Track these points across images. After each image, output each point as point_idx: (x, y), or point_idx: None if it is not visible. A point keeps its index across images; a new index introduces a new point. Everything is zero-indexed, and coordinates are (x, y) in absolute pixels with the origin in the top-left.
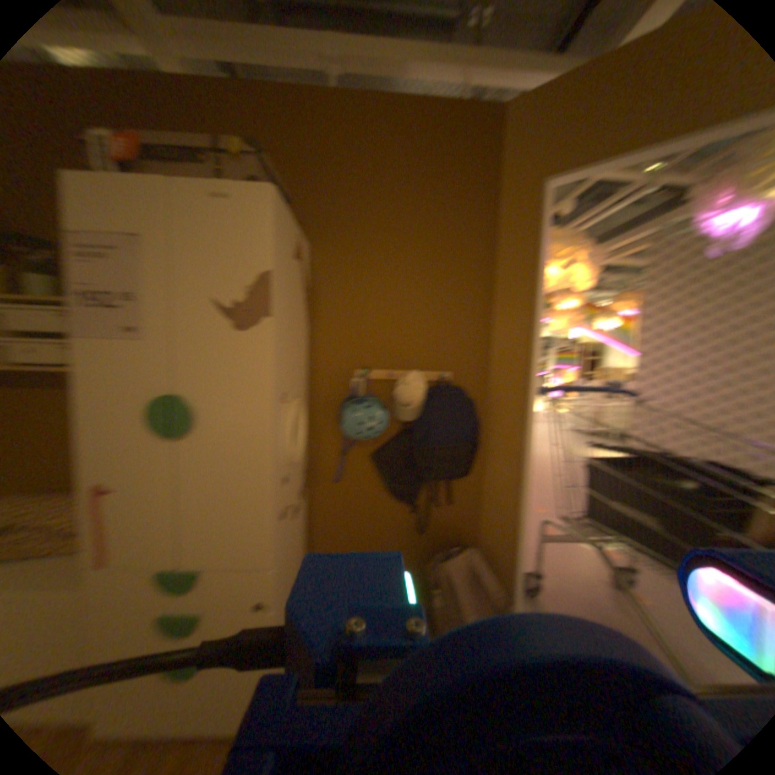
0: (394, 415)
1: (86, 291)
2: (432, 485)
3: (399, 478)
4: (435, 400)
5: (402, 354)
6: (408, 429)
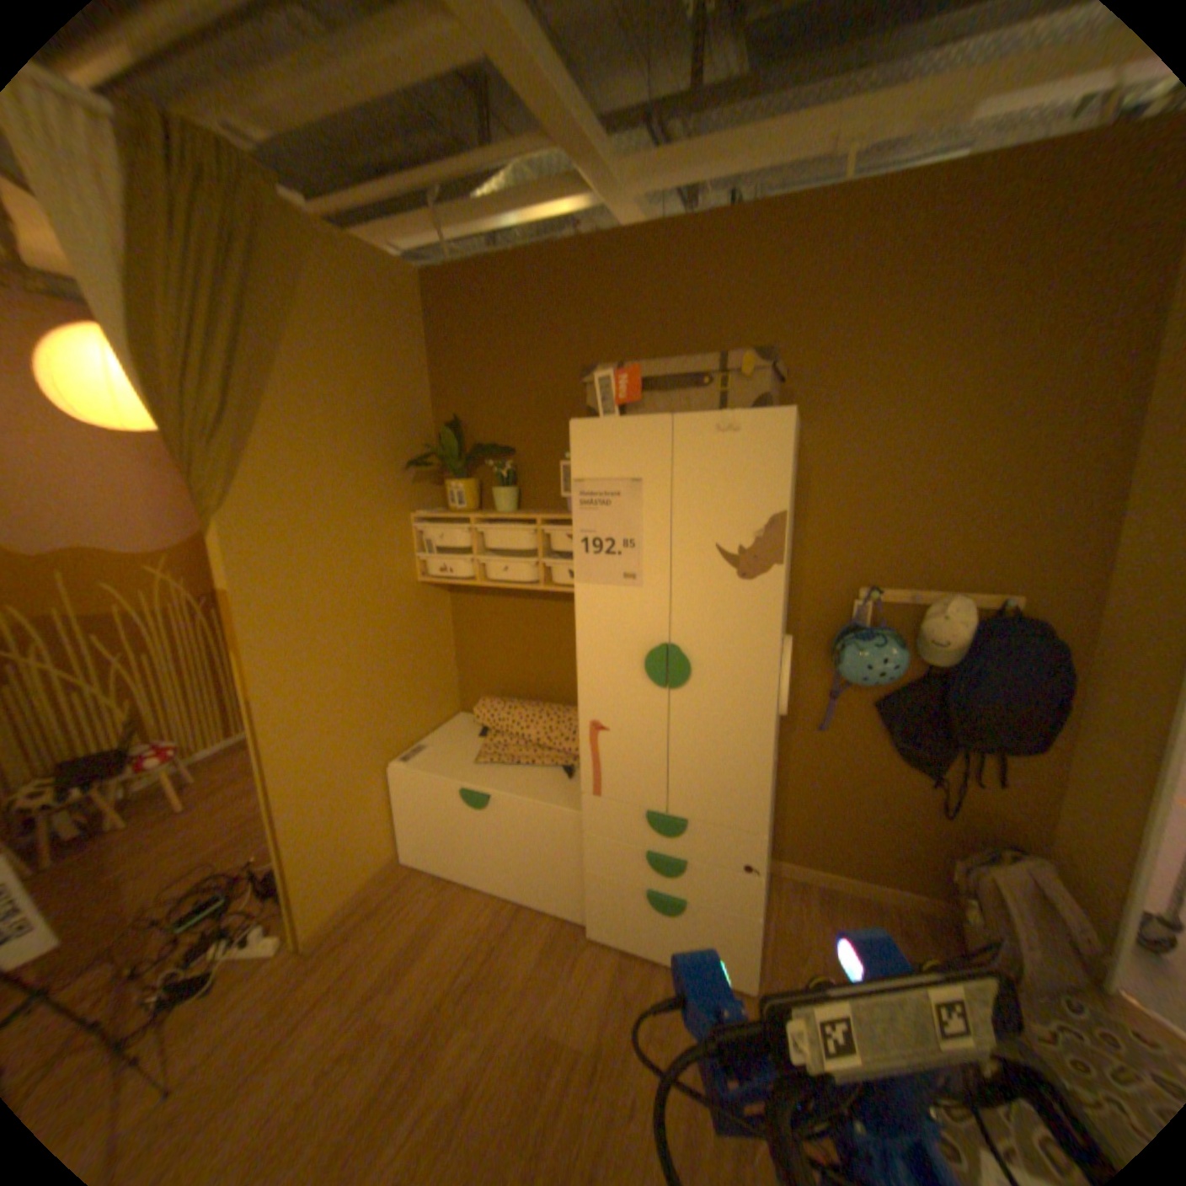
0: (921, 654)
1: (597, 539)
2: (976, 755)
3: (921, 738)
4: (998, 642)
5: (940, 567)
6: (942, 674)
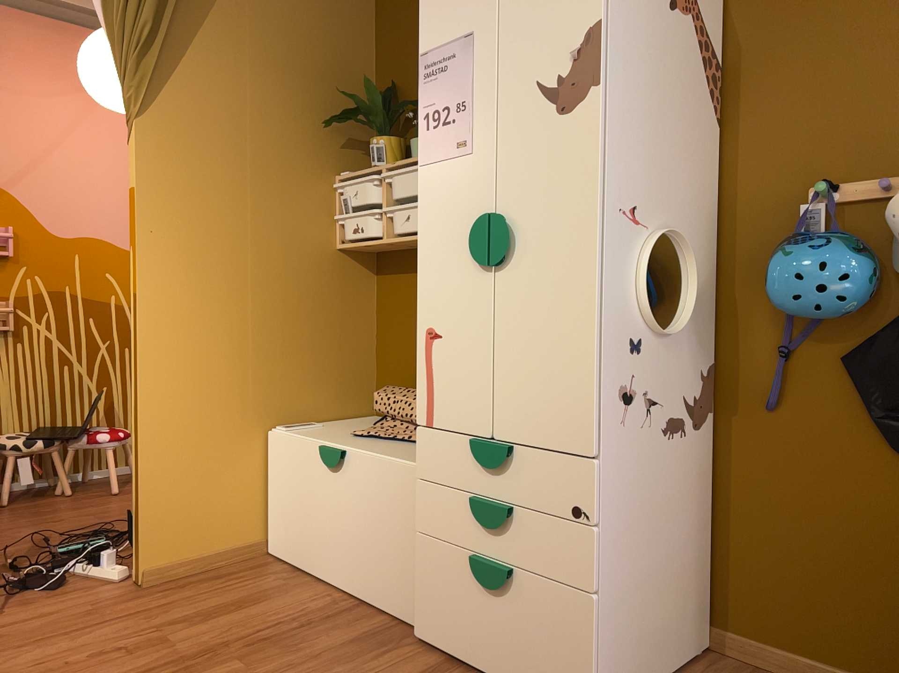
0: (893, 265)
1: (436, 109)
2: None
3: None
4: None
5: None
6: None
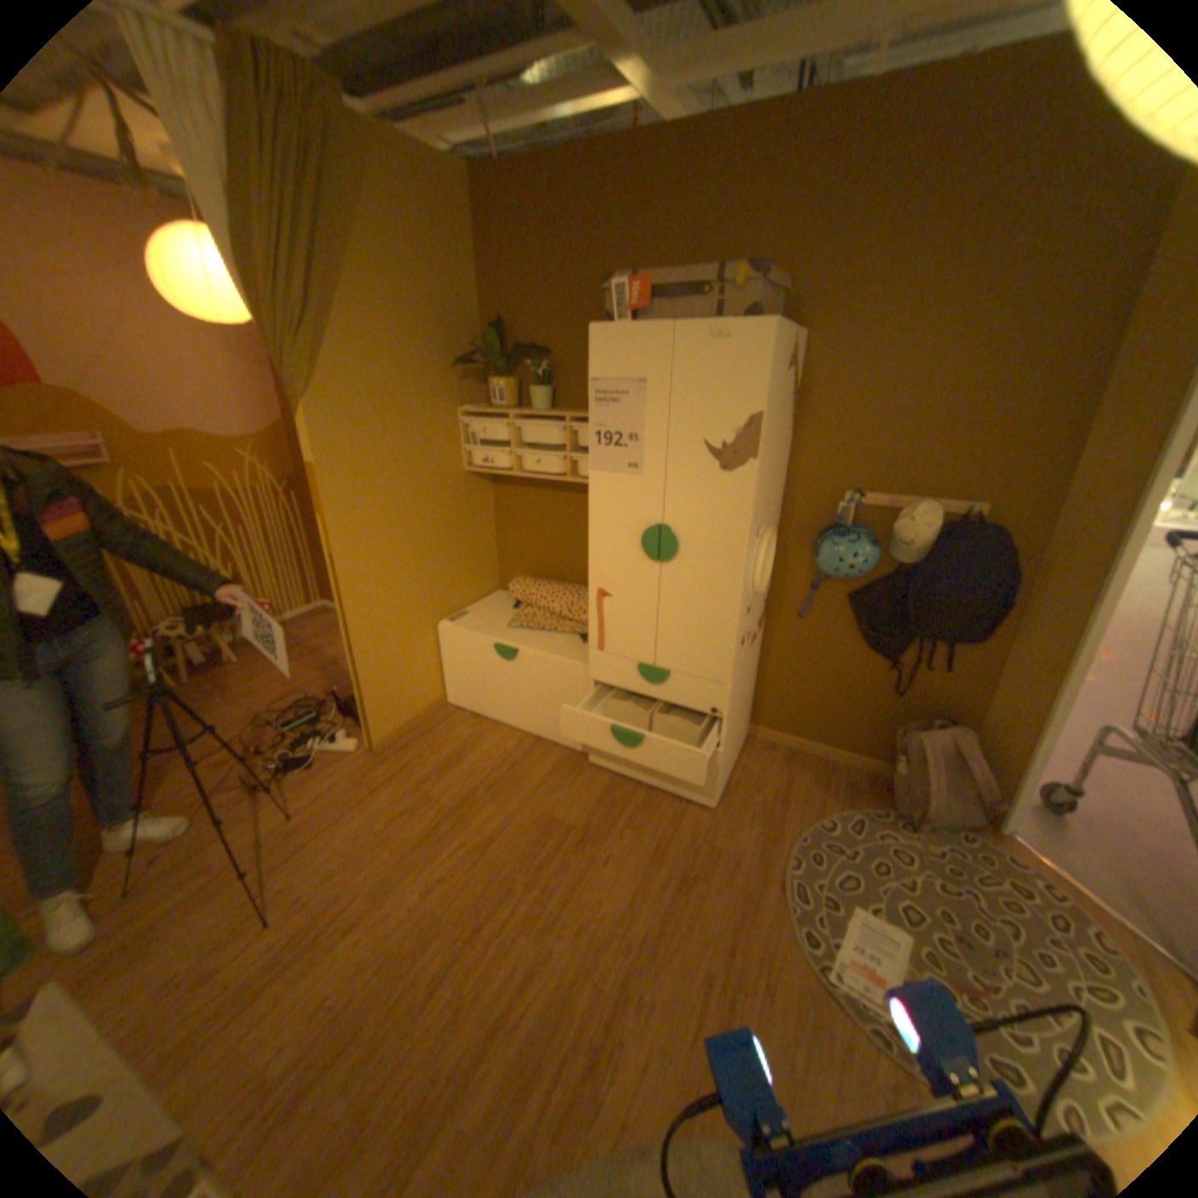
0: (889, 552)
1: (607, 433)
2: (928, 643)
3: (883, 627)
4: (953, 543)
5: (917, 475)
6: (907, 572)
